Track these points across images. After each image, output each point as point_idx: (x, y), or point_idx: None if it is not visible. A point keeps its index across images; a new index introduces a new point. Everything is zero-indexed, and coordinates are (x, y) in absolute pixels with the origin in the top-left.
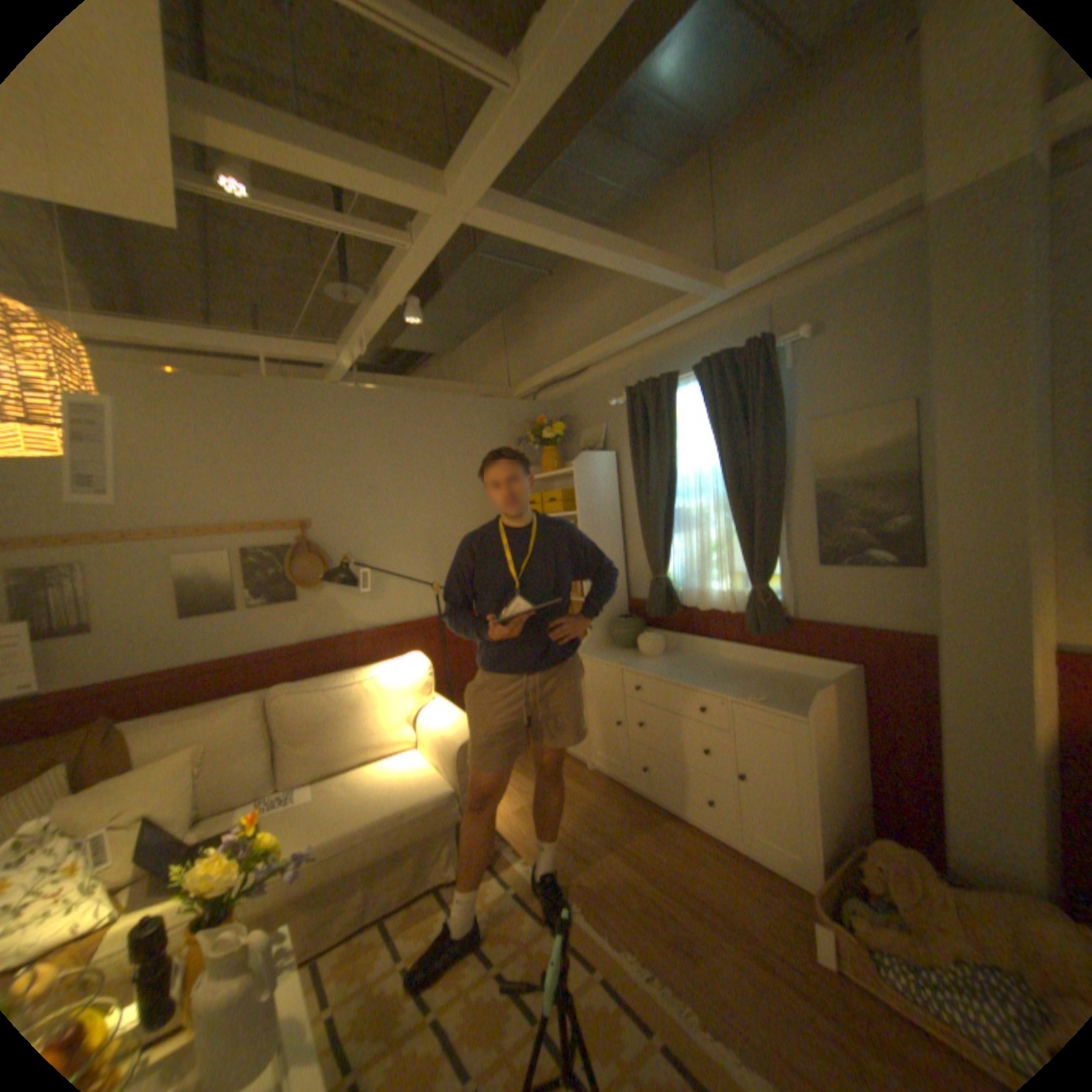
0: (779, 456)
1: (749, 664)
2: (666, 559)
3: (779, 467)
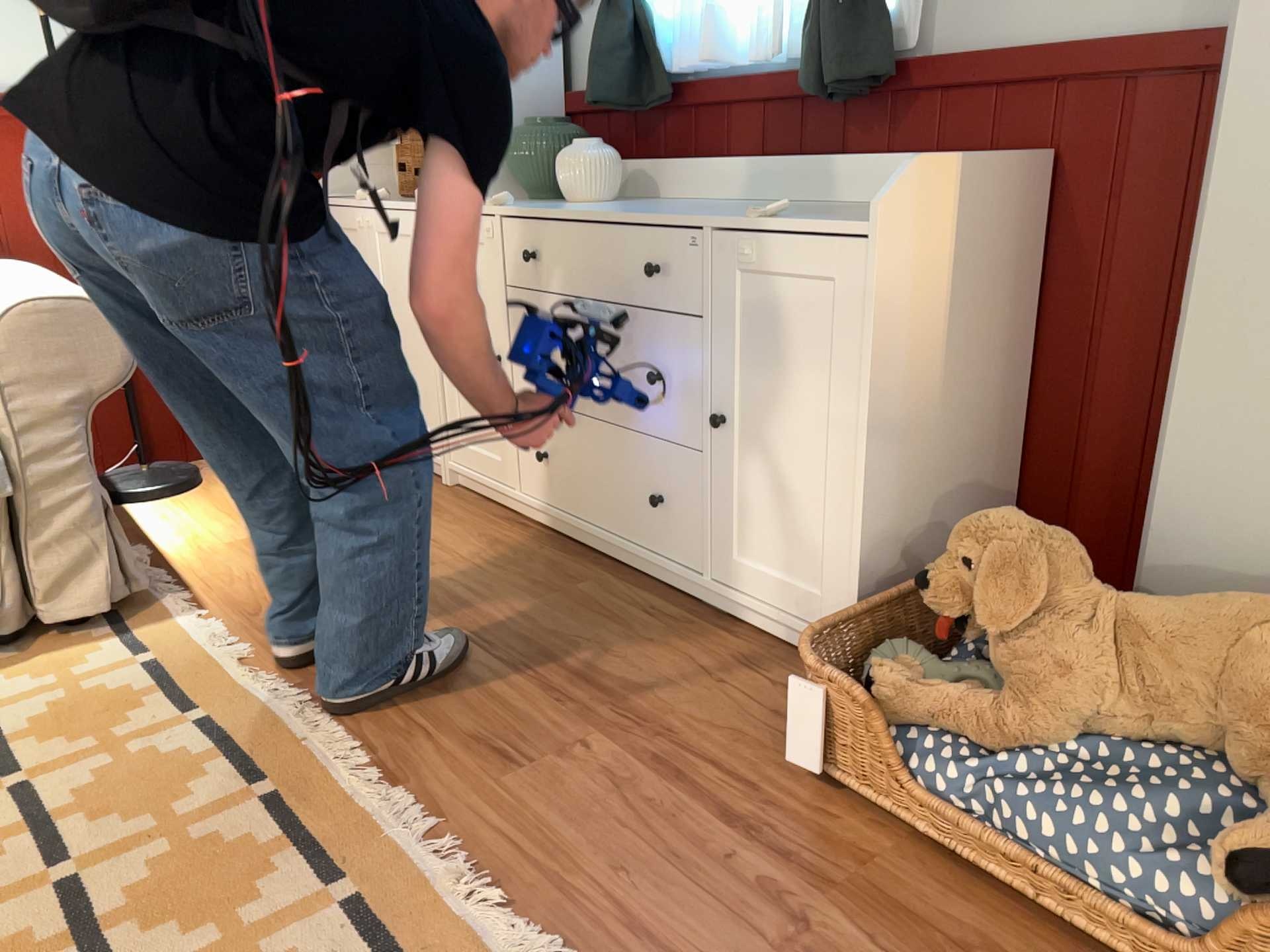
0: None
1: (800, 203)
2: None
3: None
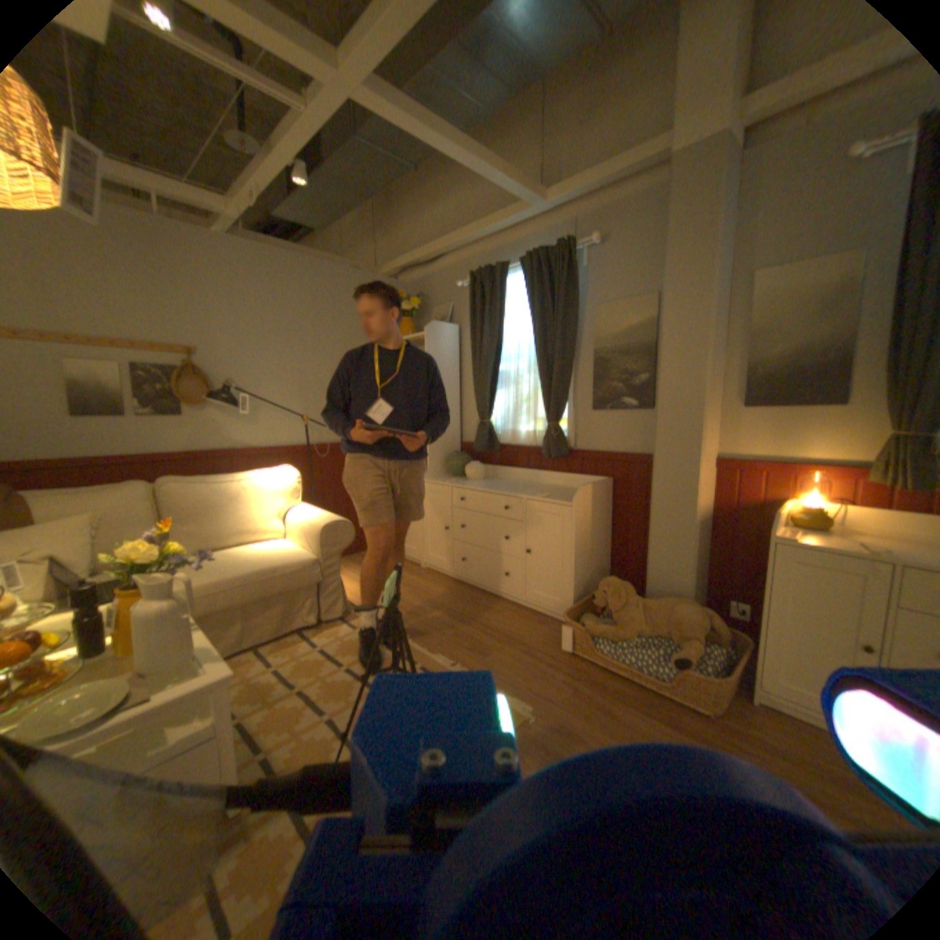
0: (573, 329)
1: (542, 483)
2: (491, 409)
3: (573, 337)
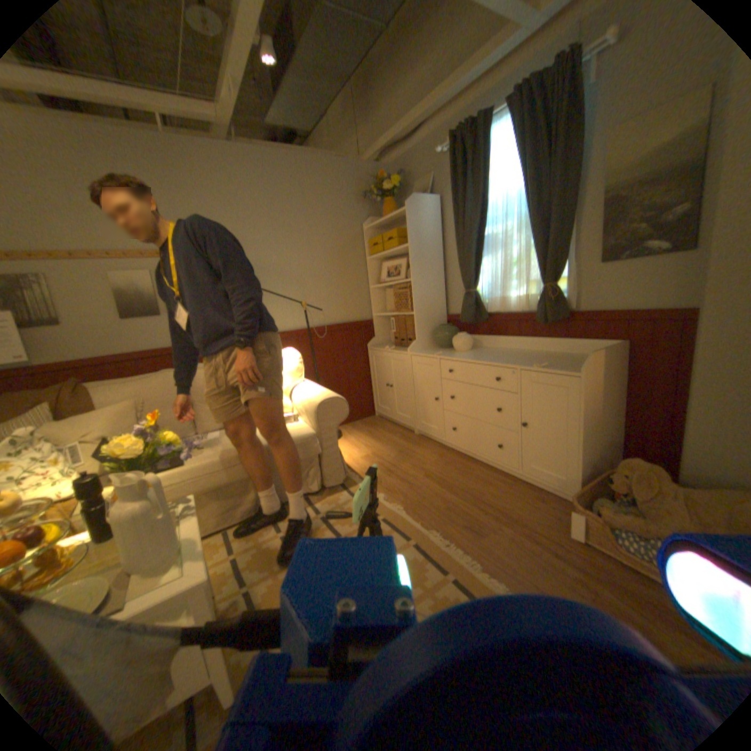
0: (577, 167)
1: (537, 351)
2: (477, 277)
3: (576, 178)
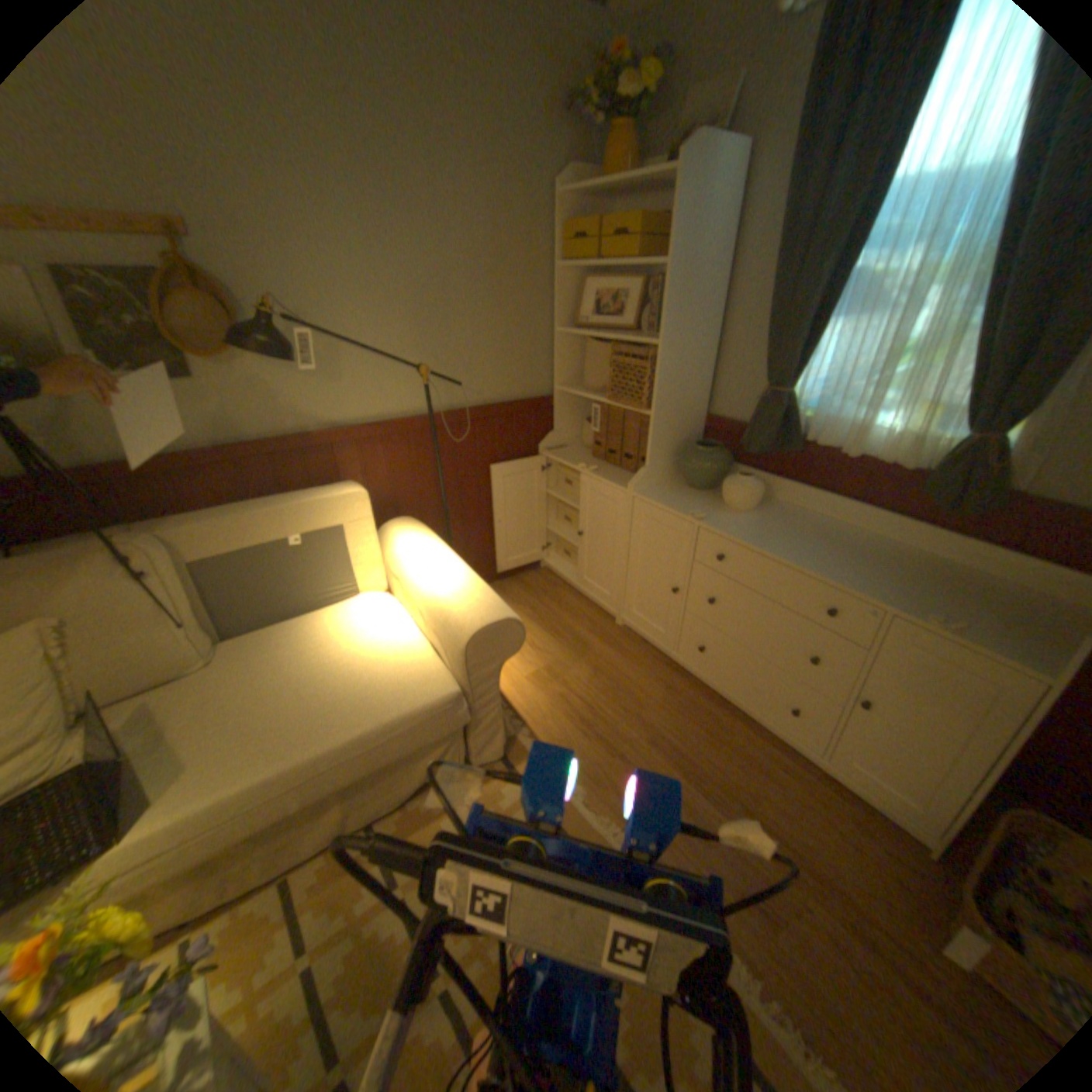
0: None
1: (895, 542)
2: (802, 362)
3: None
